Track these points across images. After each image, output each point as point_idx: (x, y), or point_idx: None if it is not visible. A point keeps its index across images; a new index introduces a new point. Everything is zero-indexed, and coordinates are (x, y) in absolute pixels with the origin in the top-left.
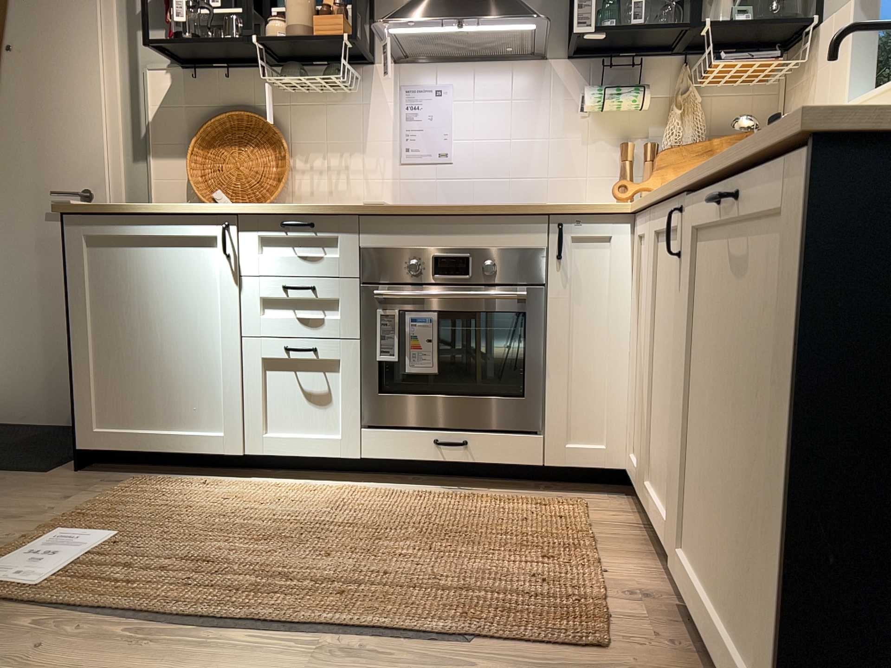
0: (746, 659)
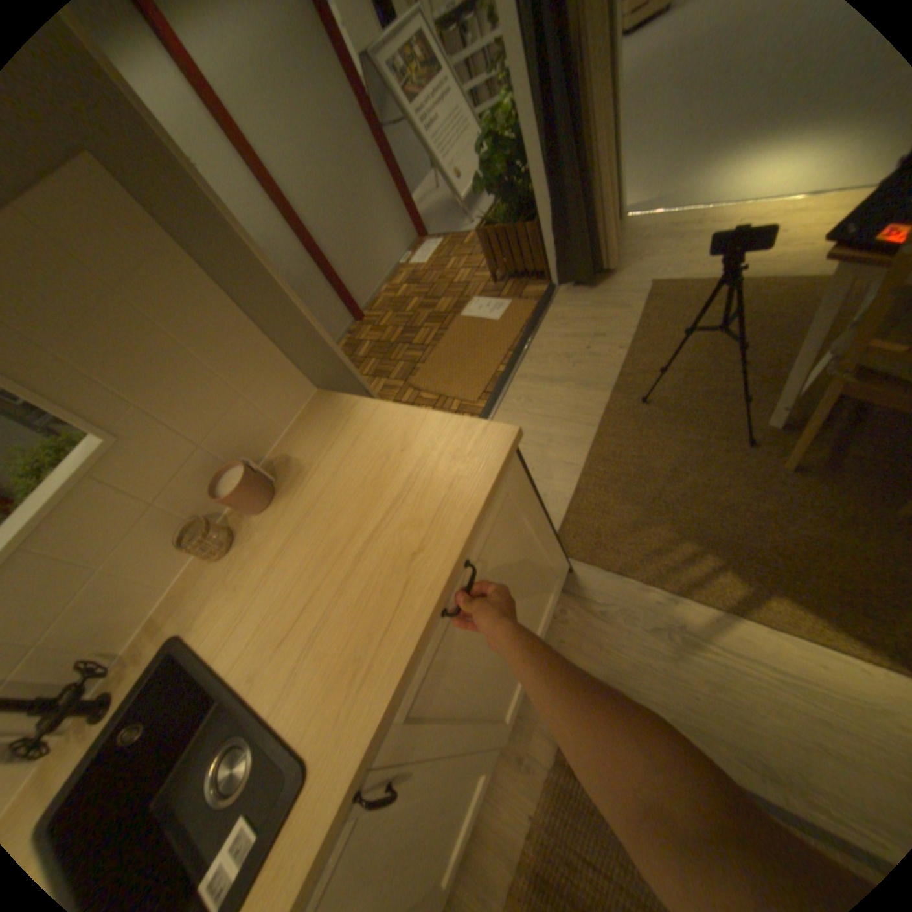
0: (546, 612)
